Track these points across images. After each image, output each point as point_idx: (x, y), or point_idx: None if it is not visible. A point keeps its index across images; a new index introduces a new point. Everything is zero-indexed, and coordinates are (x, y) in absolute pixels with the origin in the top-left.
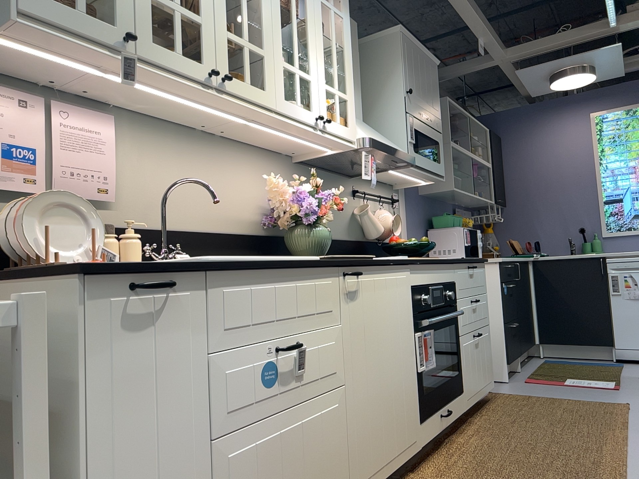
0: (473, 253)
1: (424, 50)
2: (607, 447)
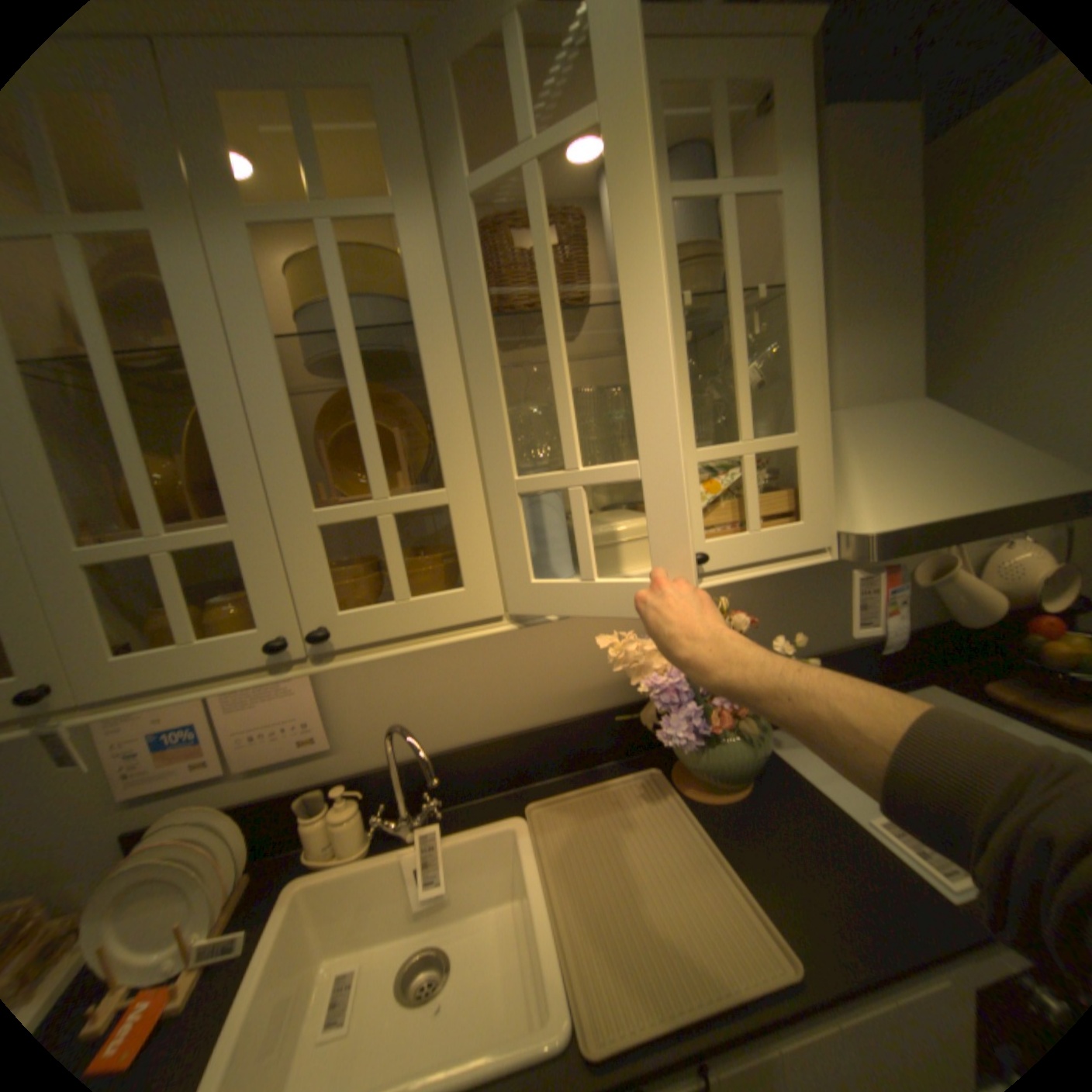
0: None
1: None
2: None
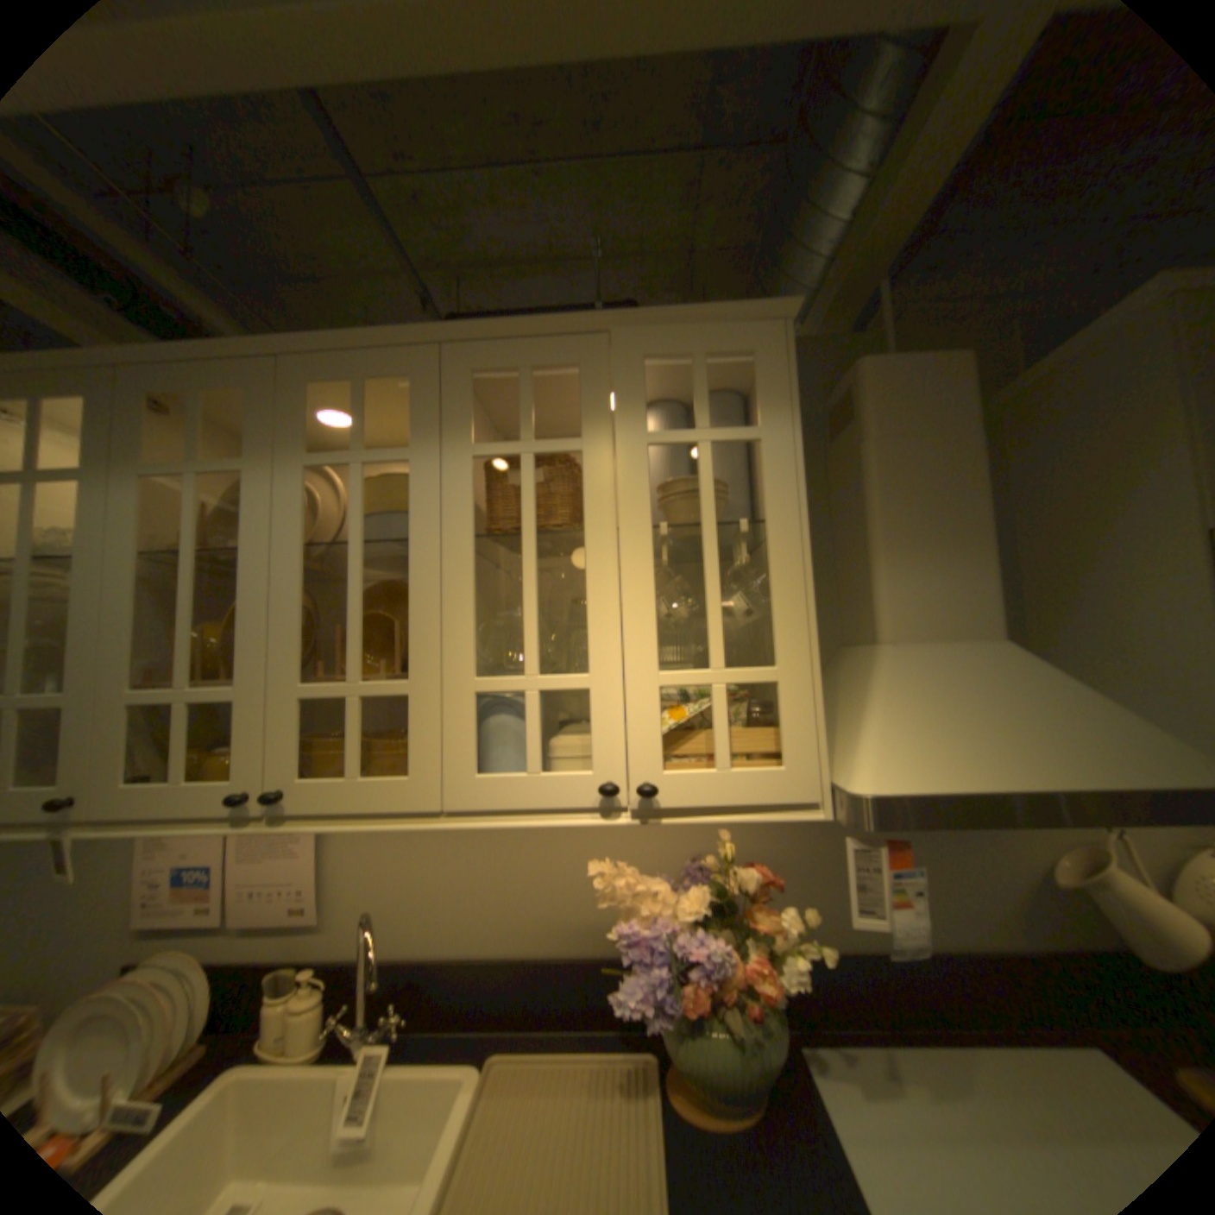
0: None
1: None
2: None
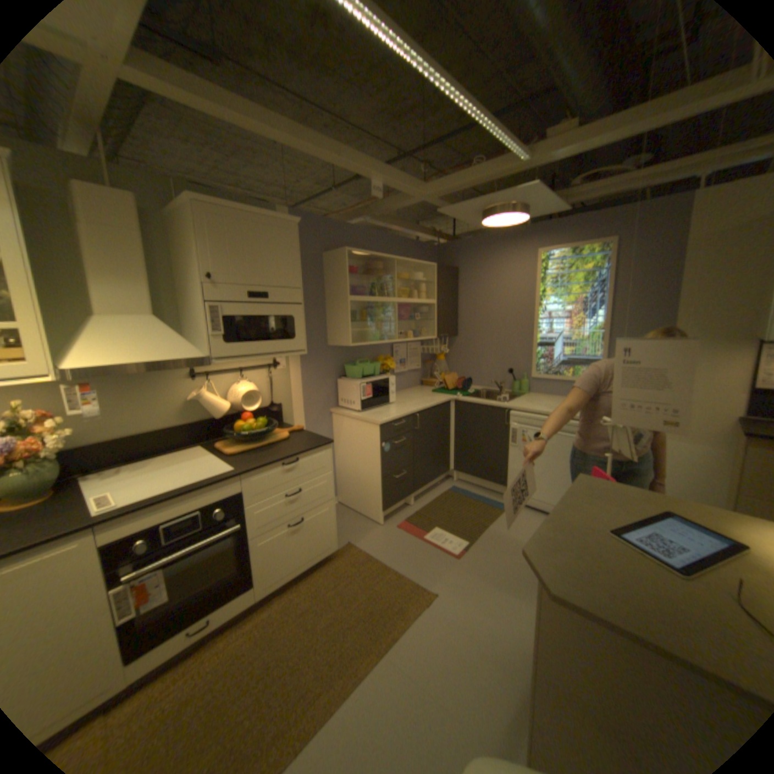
0: (377, 402)
1: (258, 210)
2: (325, 696)
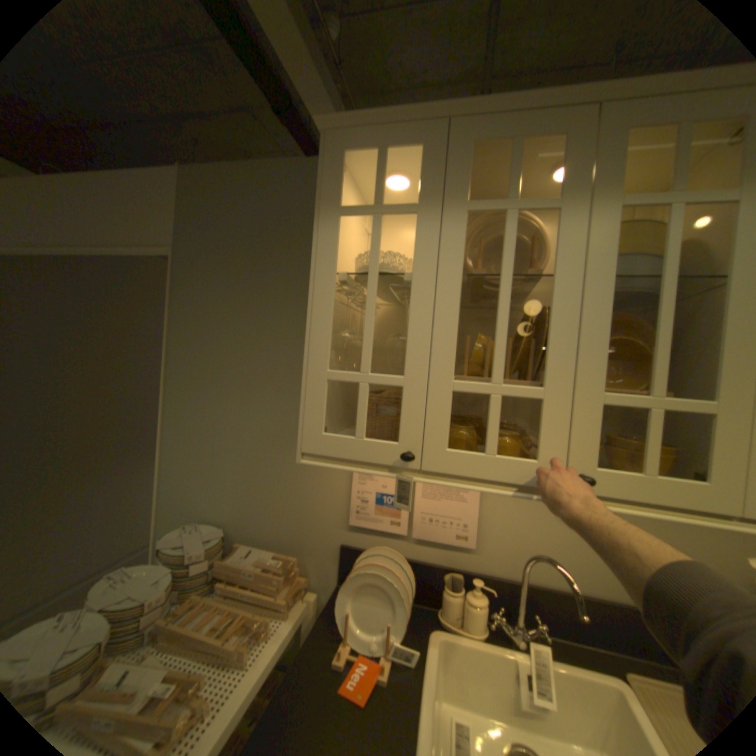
0: None
1: None
2: None
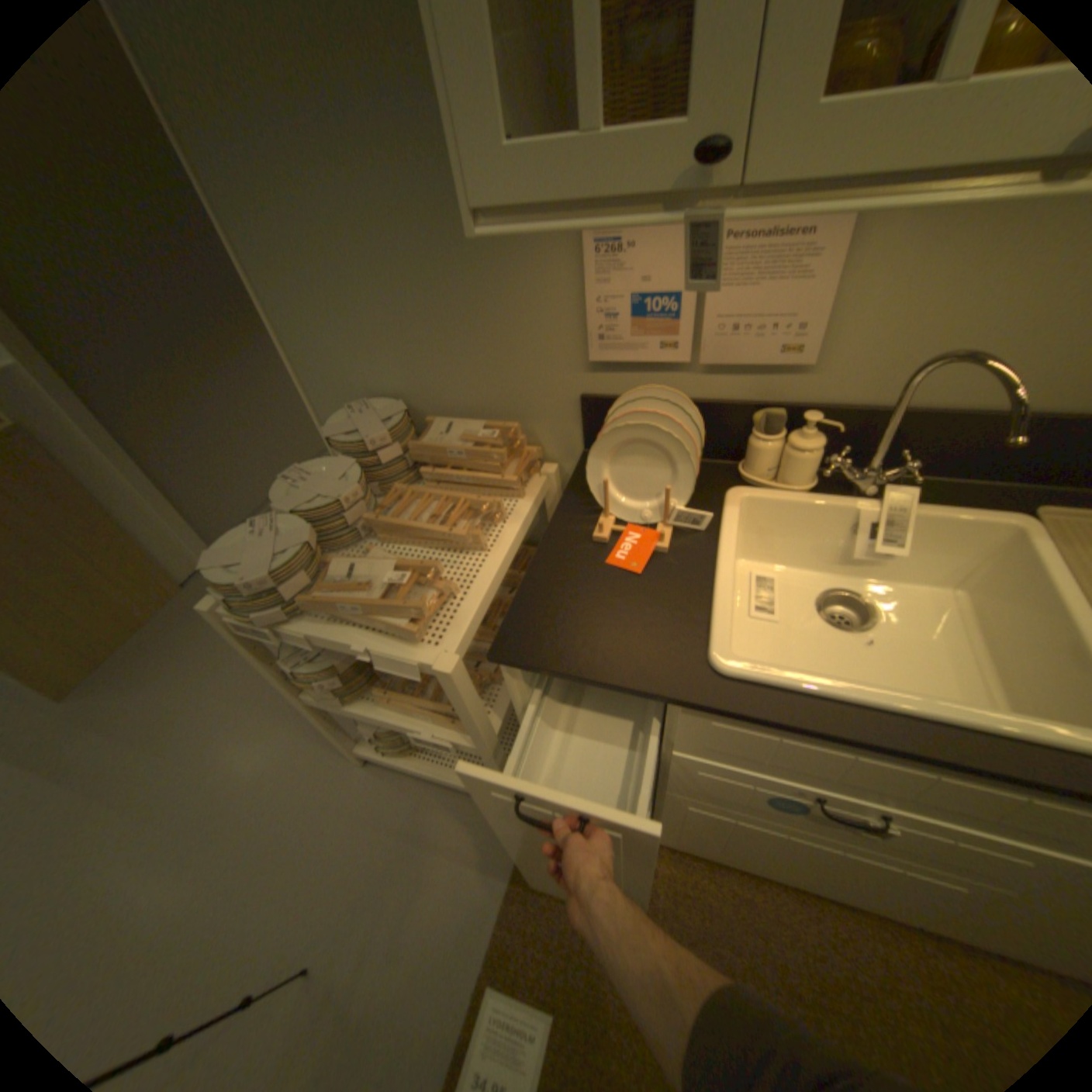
0: None
1: None
2: None
